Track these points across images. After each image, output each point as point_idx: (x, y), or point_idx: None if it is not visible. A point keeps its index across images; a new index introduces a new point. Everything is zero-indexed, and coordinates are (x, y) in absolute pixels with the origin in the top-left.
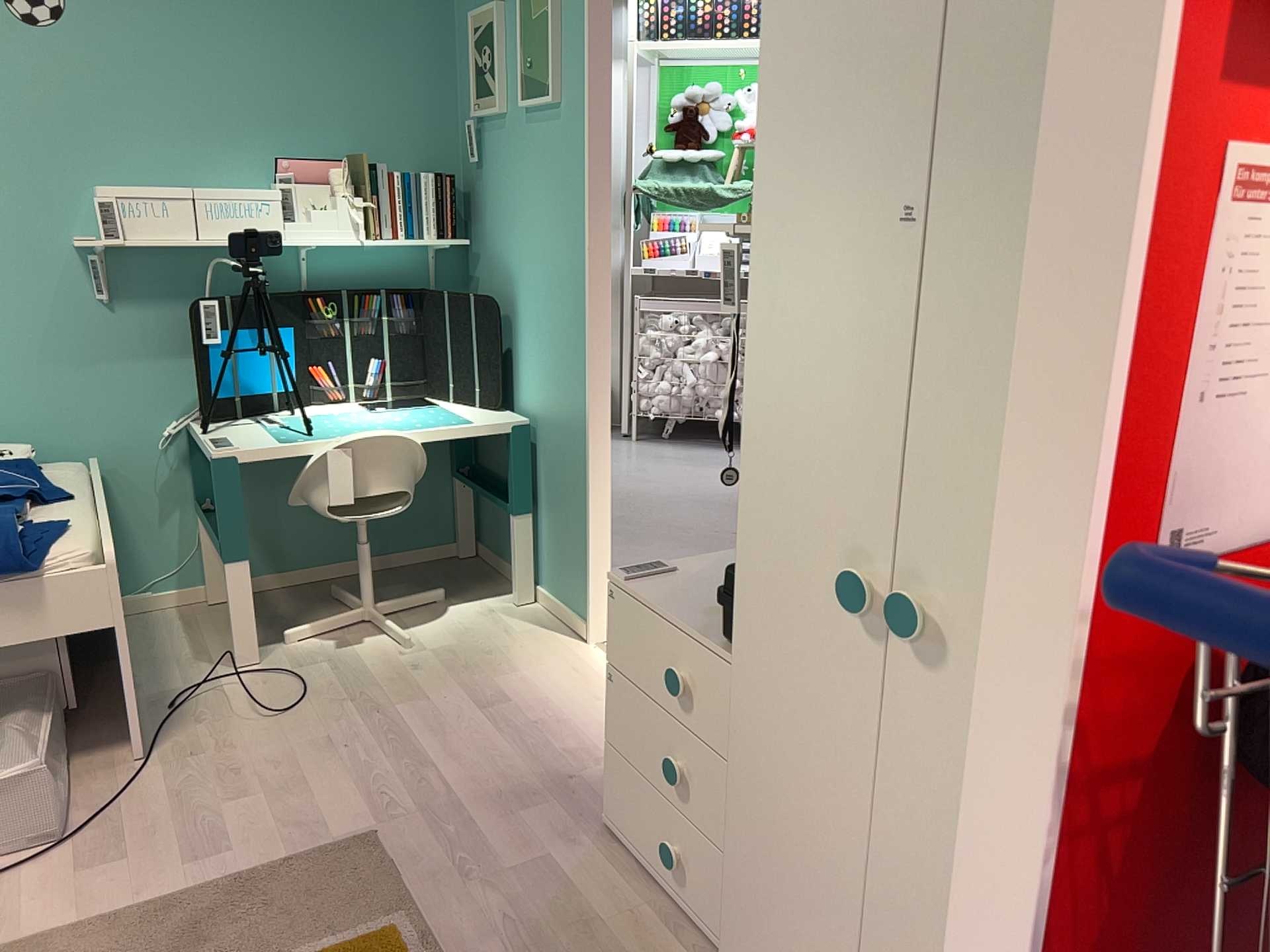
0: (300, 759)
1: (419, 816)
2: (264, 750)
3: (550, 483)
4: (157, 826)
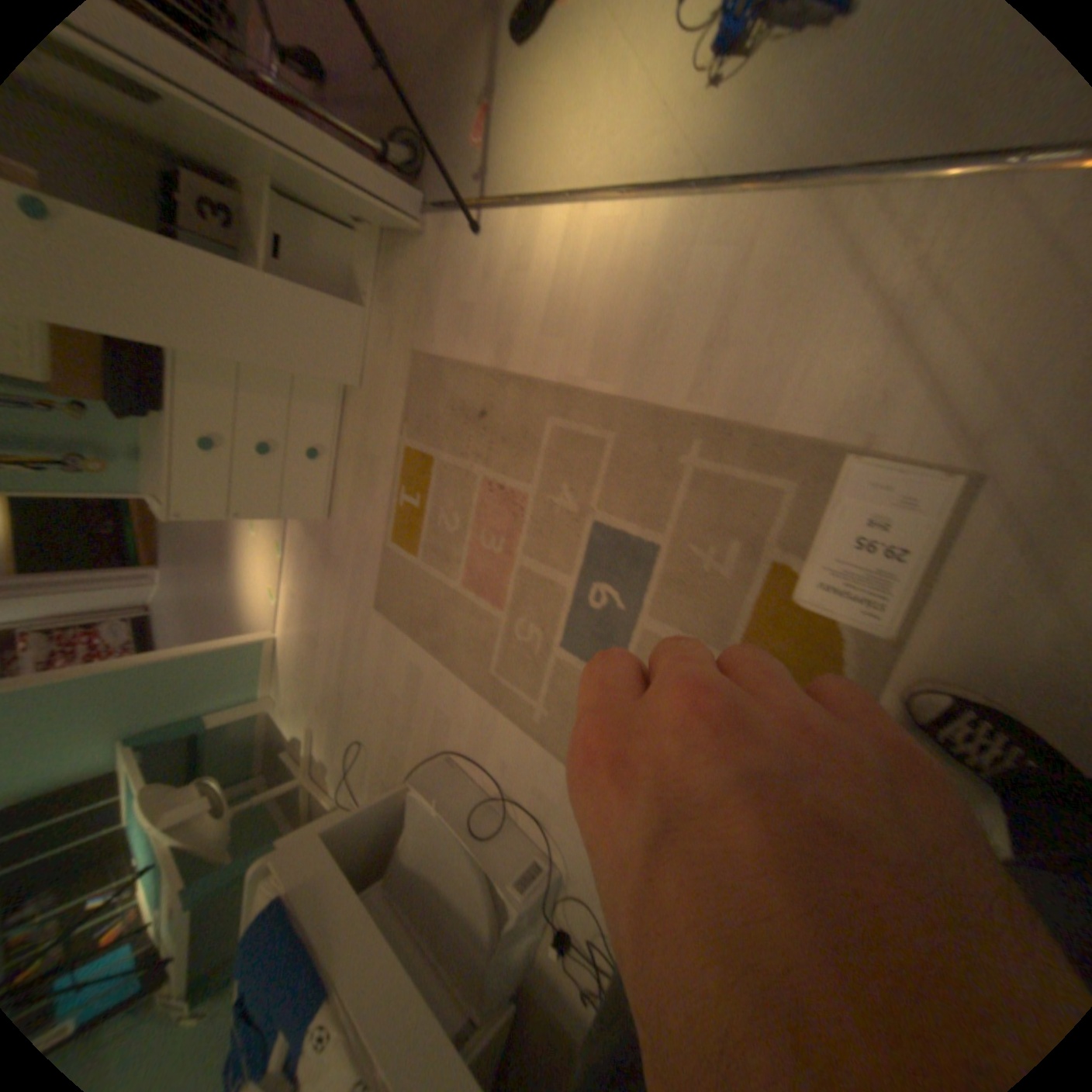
0: (366, 692)
1: (356, 595)
2: (371, 719)
3: (164, 704)
4: (417, 713)
